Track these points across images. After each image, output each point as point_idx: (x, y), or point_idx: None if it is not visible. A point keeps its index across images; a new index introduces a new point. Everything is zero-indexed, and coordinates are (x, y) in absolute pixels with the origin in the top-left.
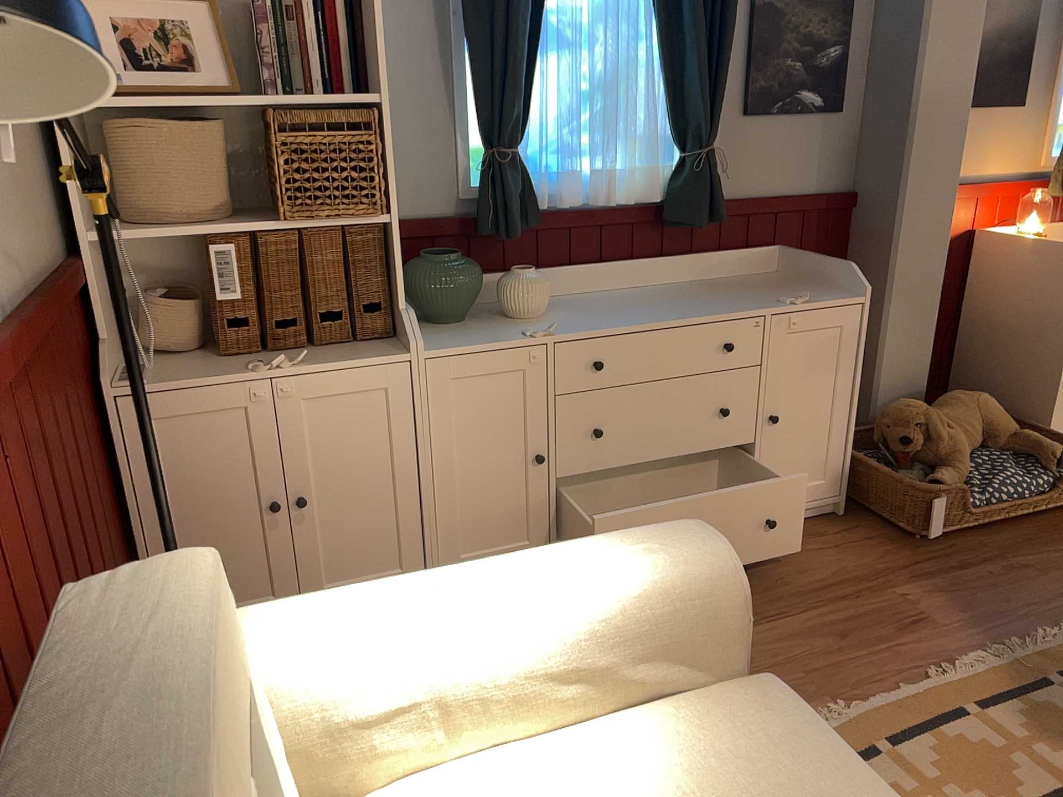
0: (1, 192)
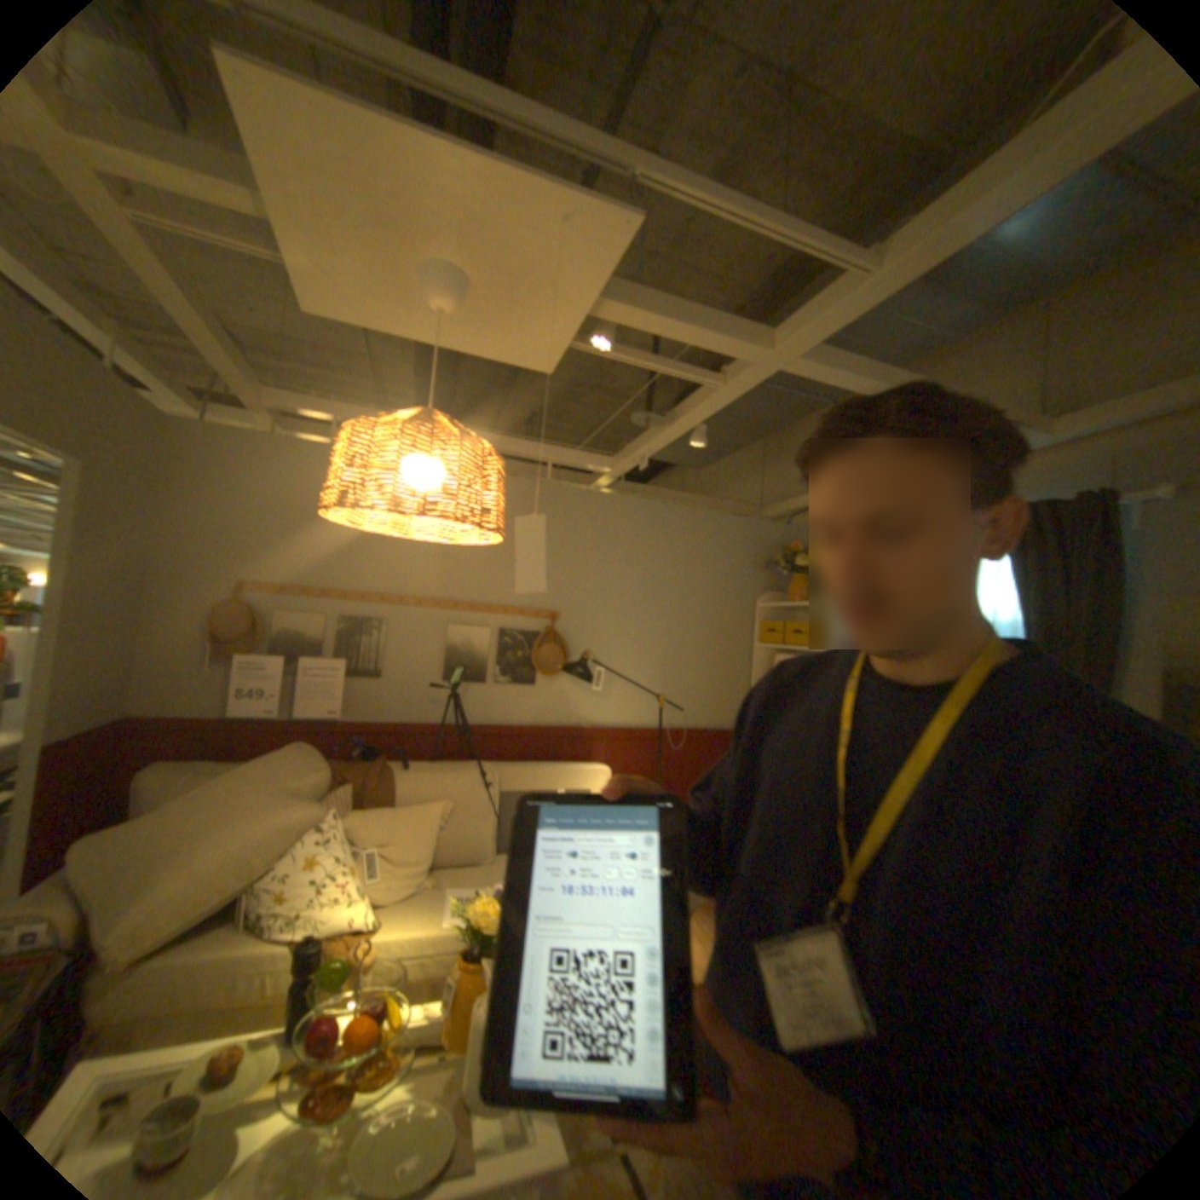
0: (698, 703)
